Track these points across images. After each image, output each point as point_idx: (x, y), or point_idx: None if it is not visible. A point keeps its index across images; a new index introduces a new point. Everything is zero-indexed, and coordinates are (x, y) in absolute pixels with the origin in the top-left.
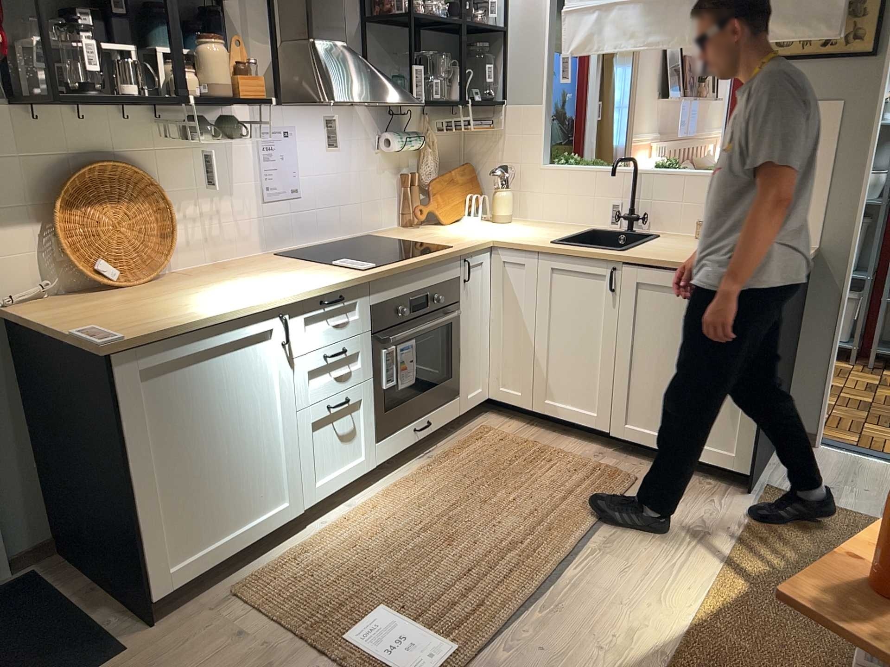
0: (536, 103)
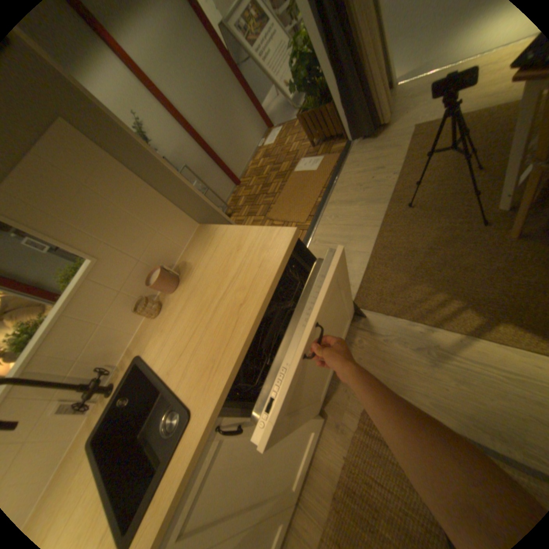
0: None
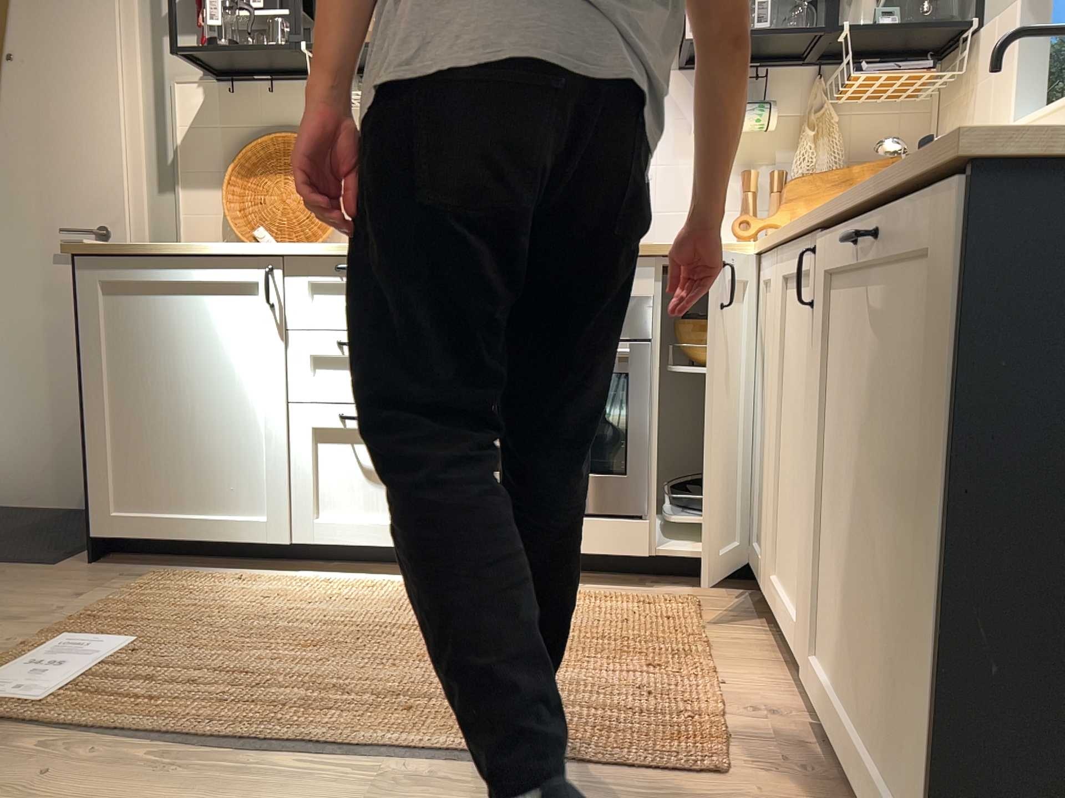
0: (1011, 2)
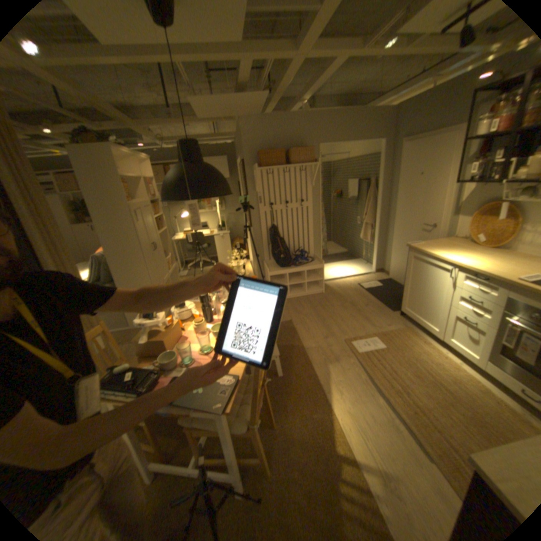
0: None
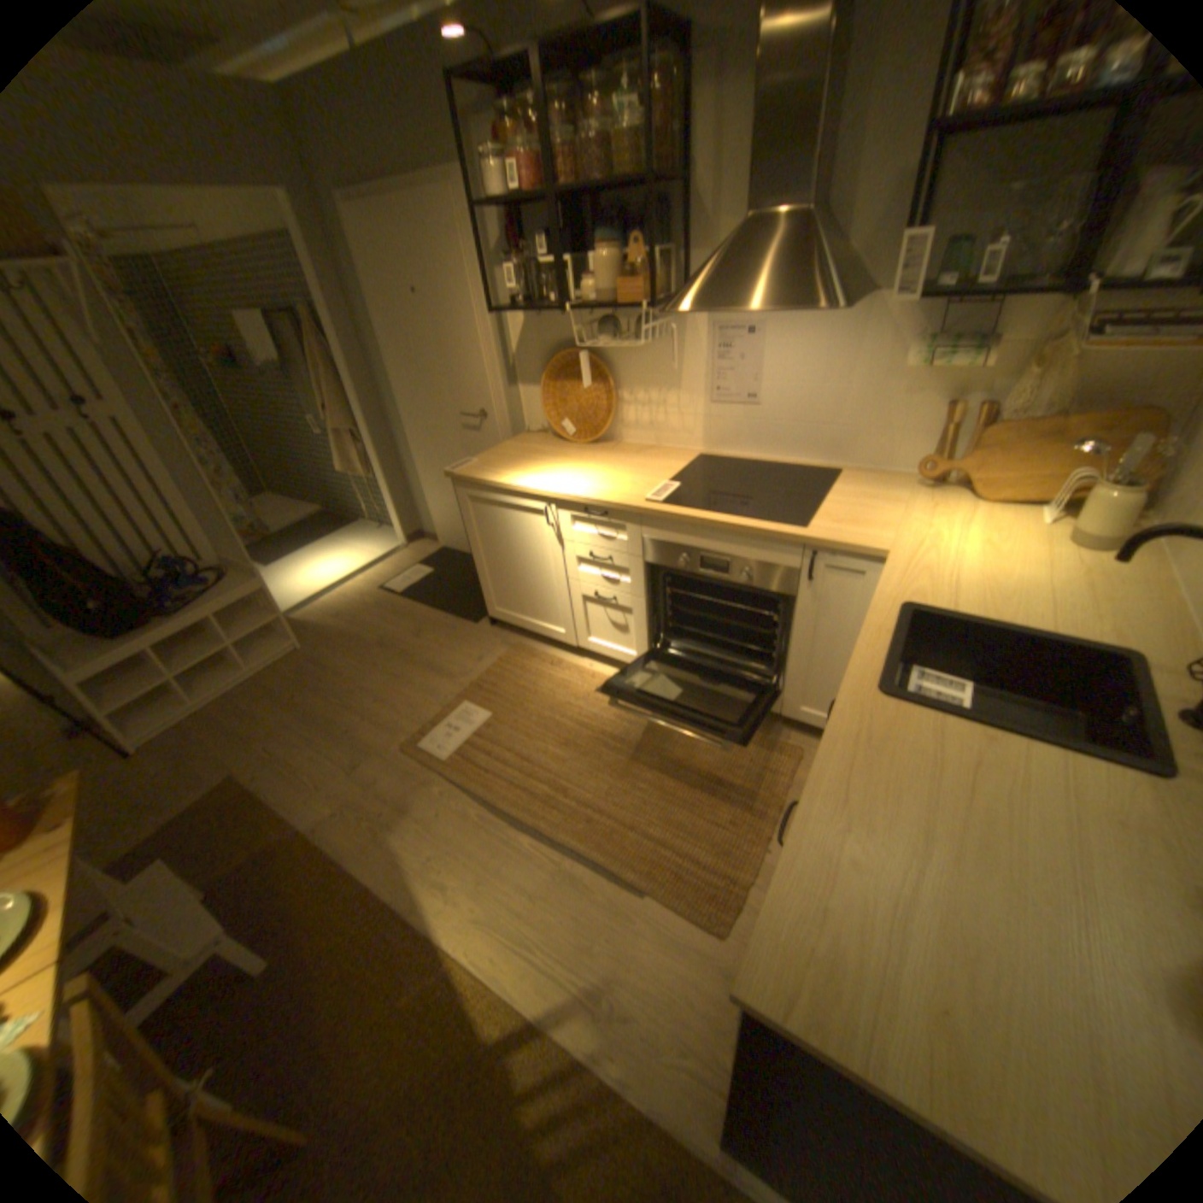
0: None
